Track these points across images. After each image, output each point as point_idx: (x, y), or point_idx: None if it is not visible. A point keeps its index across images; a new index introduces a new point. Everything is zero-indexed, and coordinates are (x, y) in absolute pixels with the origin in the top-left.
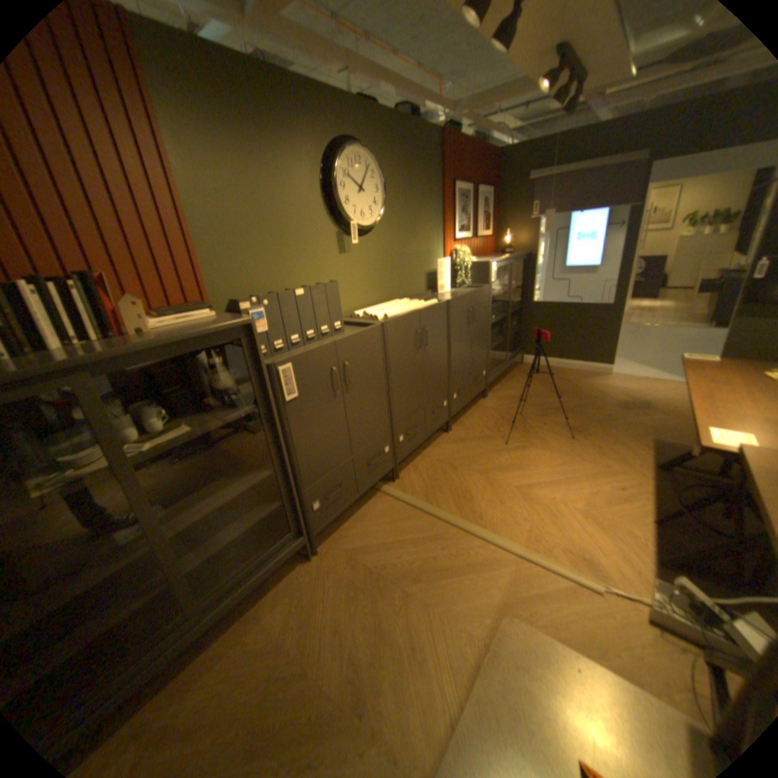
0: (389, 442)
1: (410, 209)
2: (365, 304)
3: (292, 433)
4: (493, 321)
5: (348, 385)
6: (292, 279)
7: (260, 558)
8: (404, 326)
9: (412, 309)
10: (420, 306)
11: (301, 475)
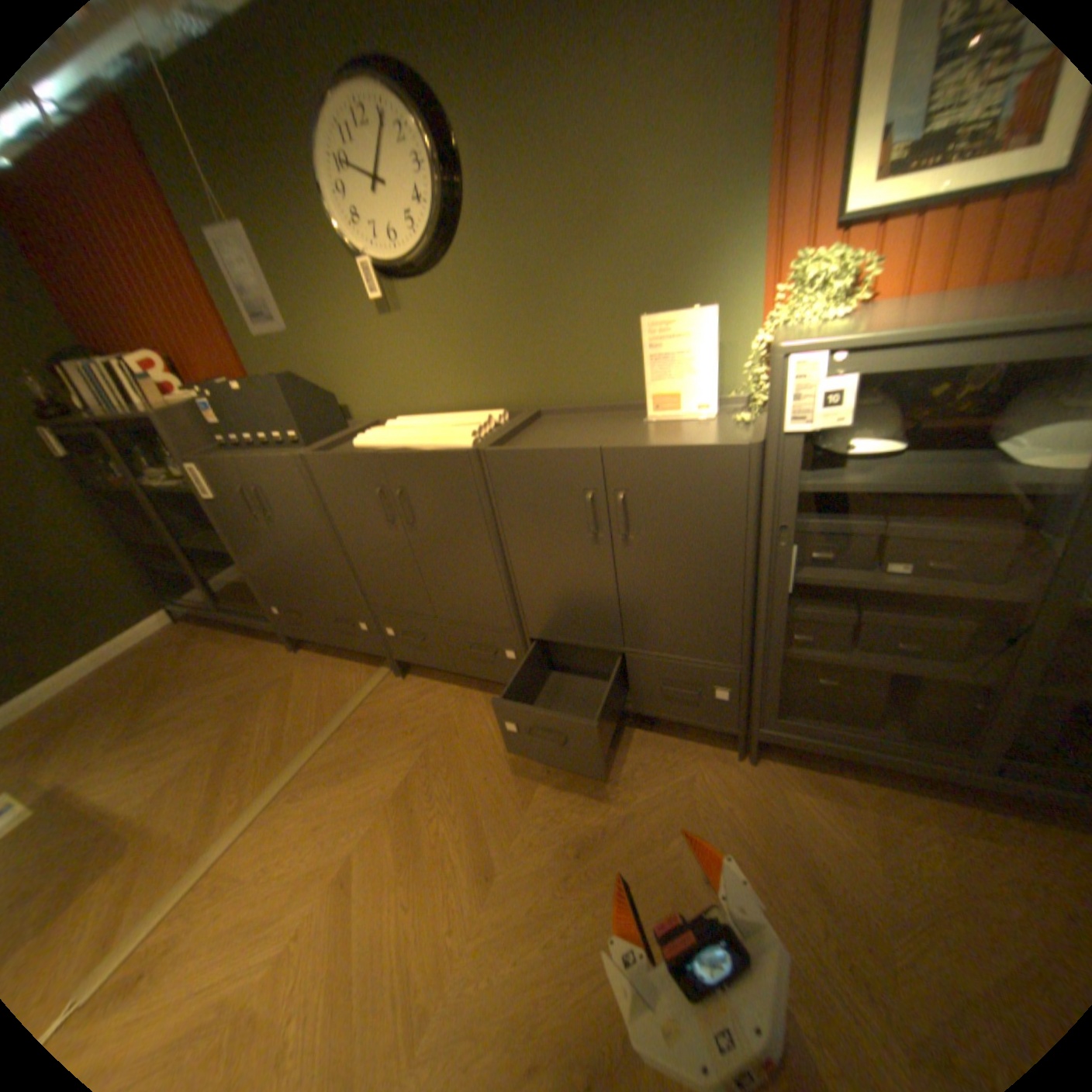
0: (364, 621)
1: (569, 164)
2: (444, 404)
3: (222, 530)
4: (866, 582)
5: (267, 514)
6: (316, 355)
7: (246, 610)
8: (343, 471)
9: (400, 444)
10: (421, 444)
11: (246, 572)
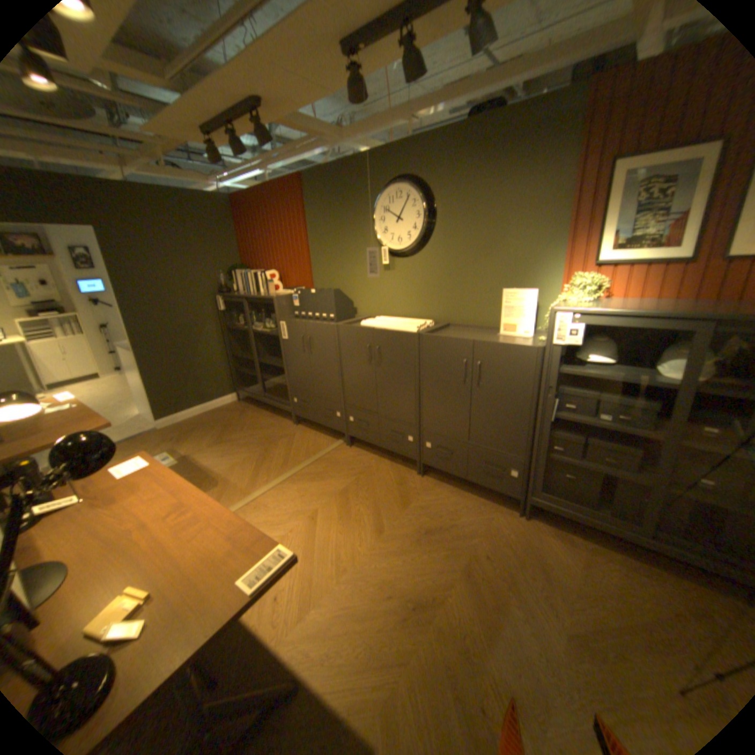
0: (340, 412)
1: (483, 225)
2: (404, 315)
3: (285, 355)
4: (589, 422)
5: (311, 351)
6: (349, 284)
7: (279, 399)
8: (354, 335)
9: (383, 328)
10: (393, 329)
11: (289, 378)
